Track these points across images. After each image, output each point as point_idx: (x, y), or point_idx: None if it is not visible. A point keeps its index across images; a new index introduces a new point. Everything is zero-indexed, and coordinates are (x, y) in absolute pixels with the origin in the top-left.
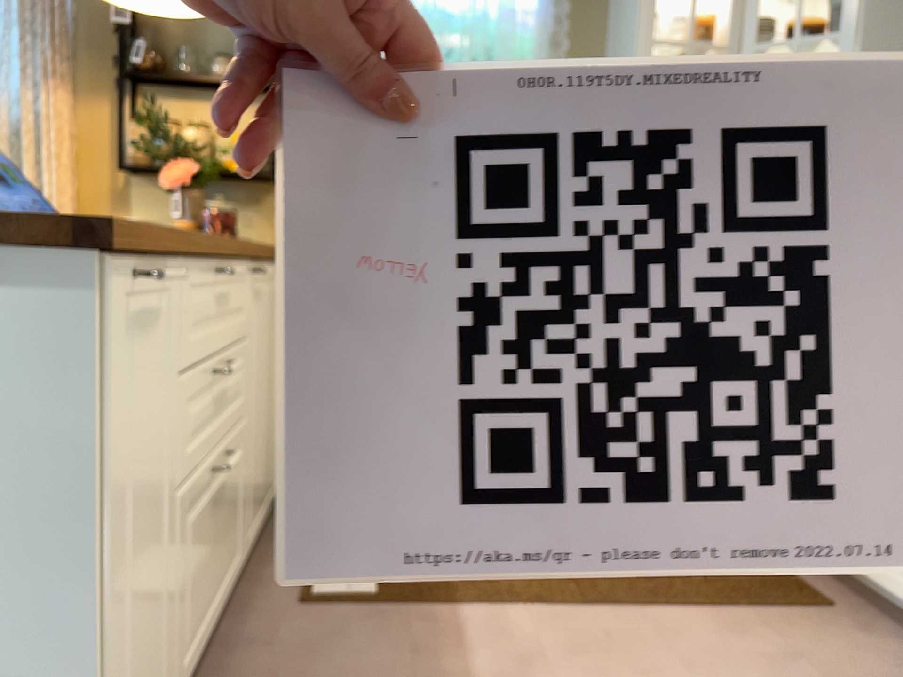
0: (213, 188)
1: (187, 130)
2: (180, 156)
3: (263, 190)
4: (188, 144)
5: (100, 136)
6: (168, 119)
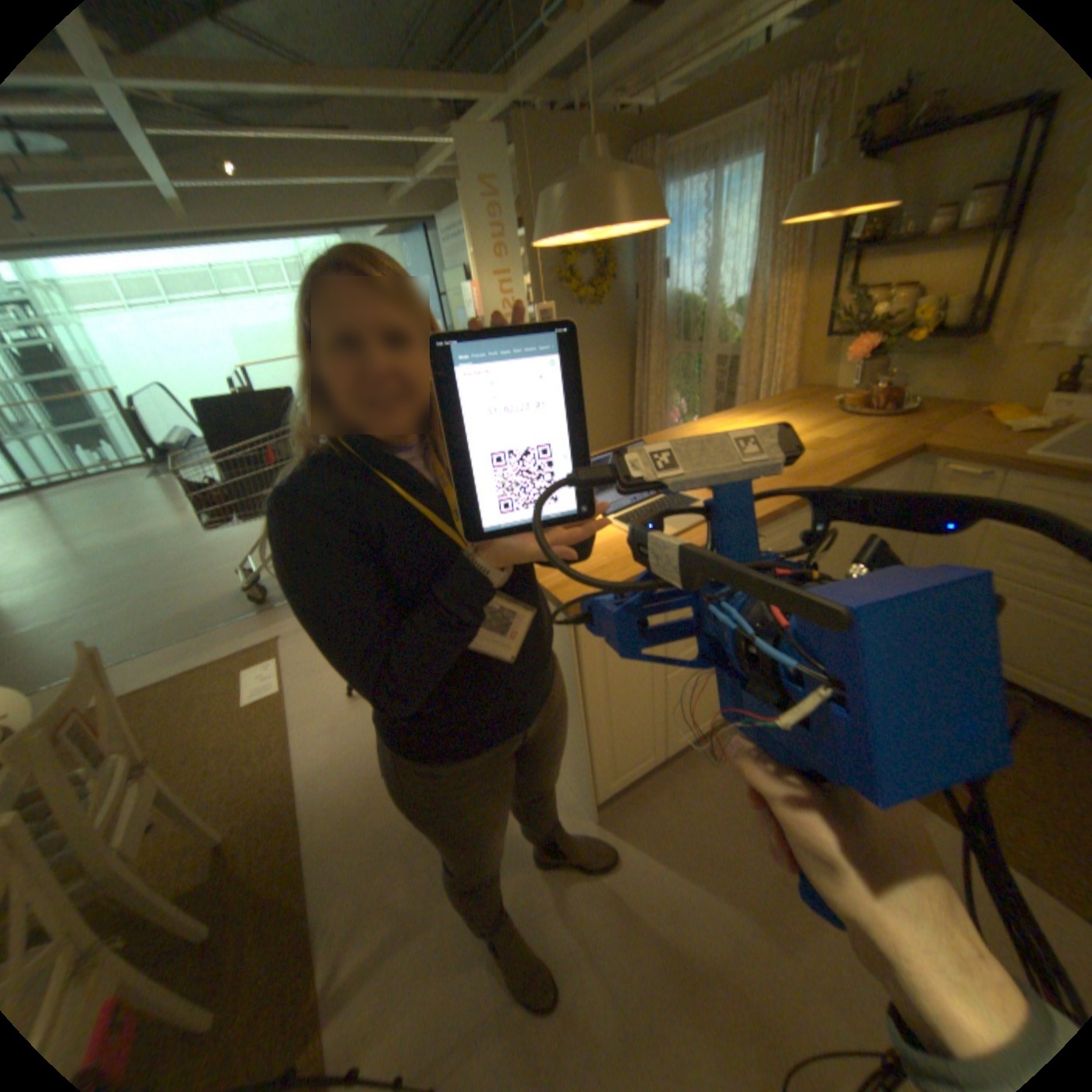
0: (912, 340)
1: (893, 290)
2: (879, 318)
3: (965, 341)
4: (889, 307)
5: (824, 301)
6: (883, 278)
